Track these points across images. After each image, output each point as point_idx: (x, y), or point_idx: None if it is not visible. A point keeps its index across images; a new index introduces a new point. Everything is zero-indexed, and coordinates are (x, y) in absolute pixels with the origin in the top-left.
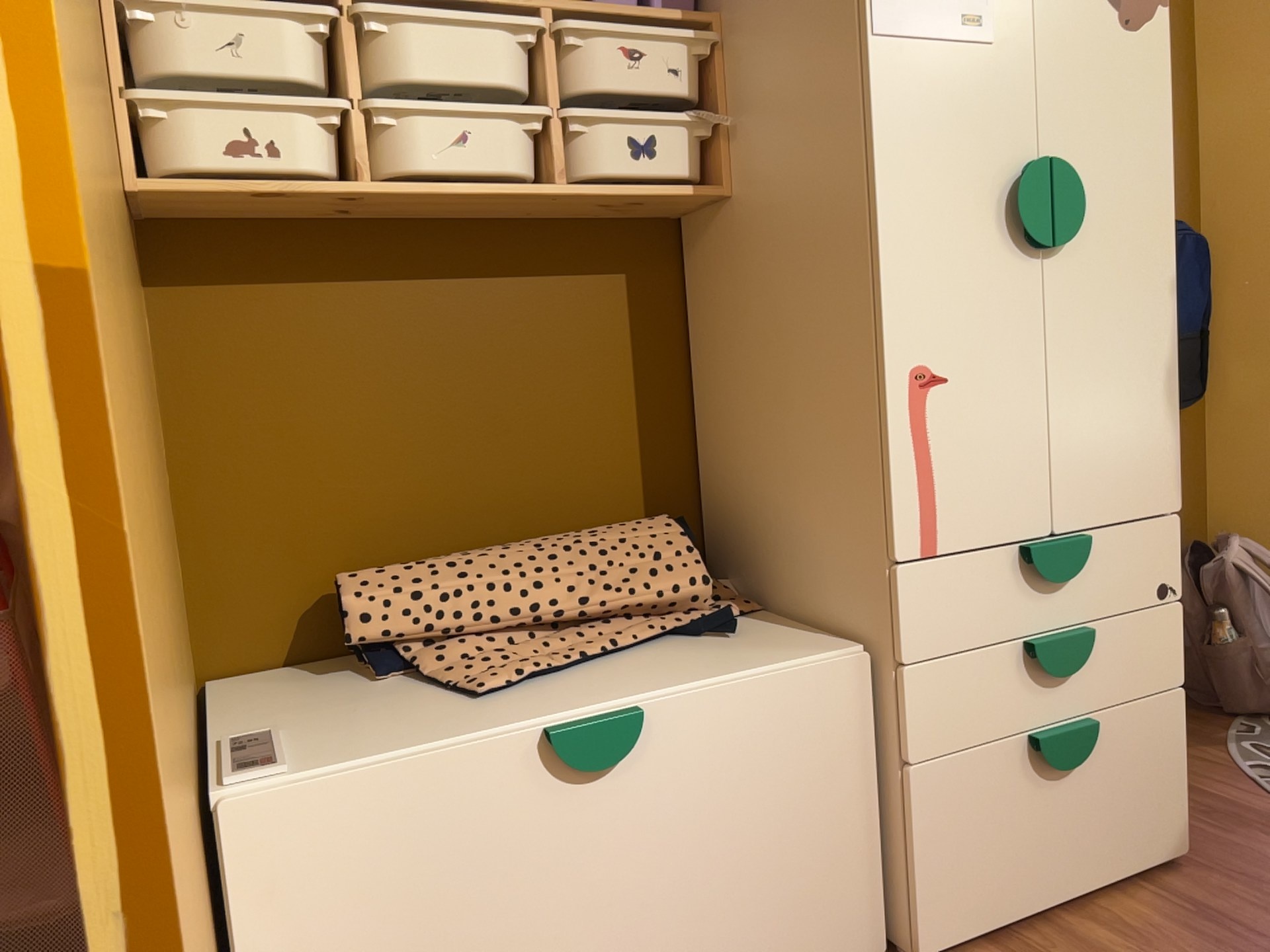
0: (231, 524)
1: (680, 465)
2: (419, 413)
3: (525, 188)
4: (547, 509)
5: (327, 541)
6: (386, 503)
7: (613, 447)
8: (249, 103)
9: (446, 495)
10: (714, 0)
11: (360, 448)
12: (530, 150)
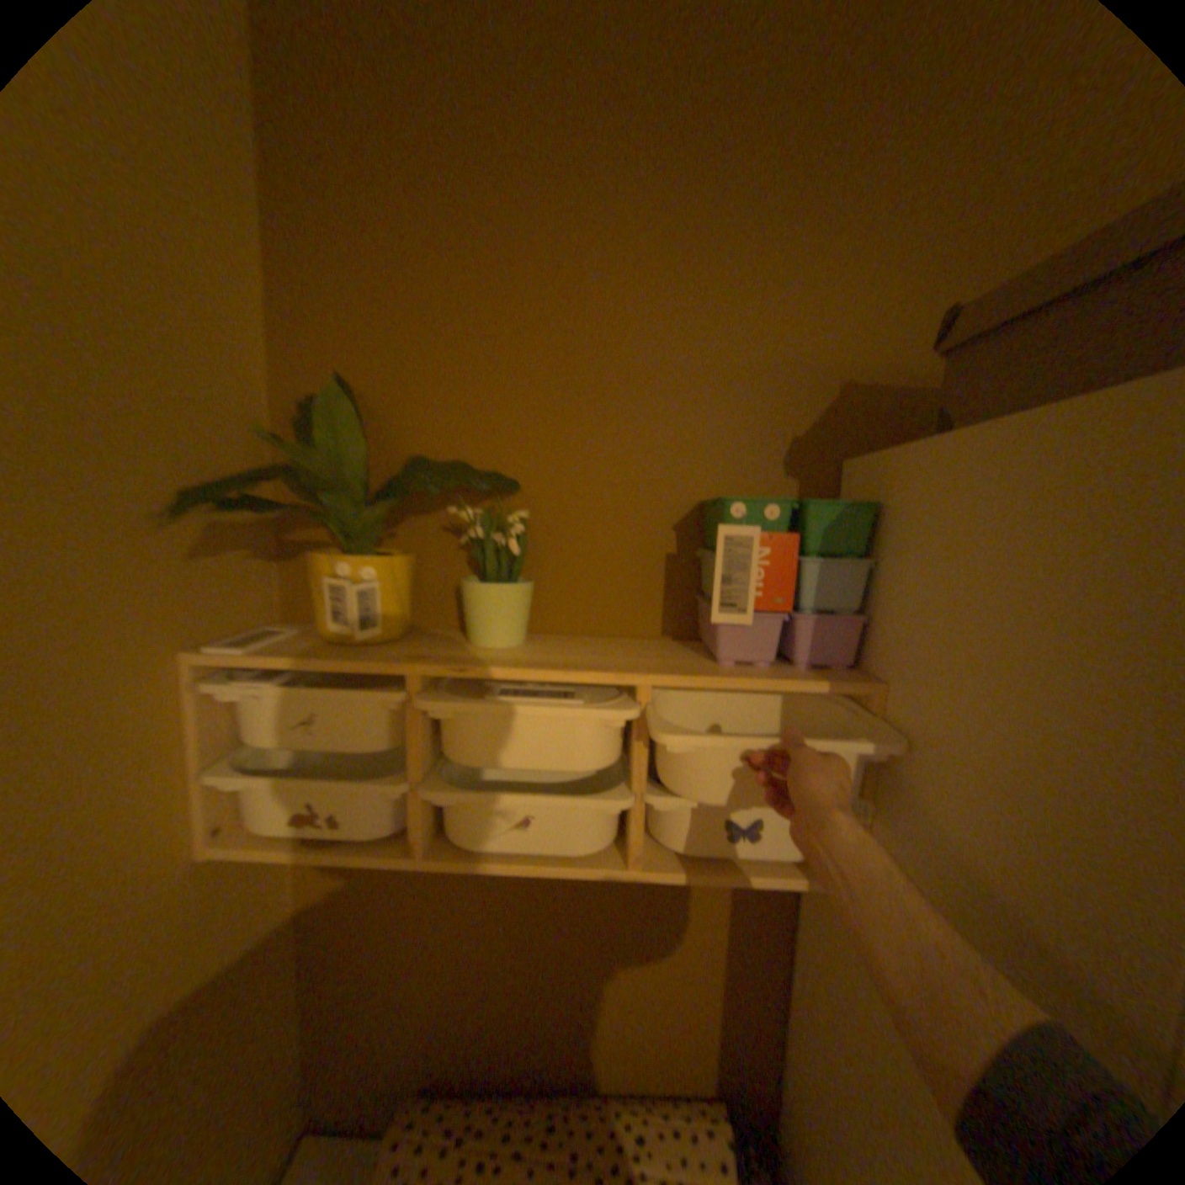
0: (339, 1018)
1: (761, 1045)
2: (503, 958)
3: (589, 872)
4: (612, 1059)
5: (412, 1045)
6: (465, 1026)
7: (690, 1017)
8: (309, 782)
9: (519, 1029)
10: (882, 652)
11: (448, 978)
12: (606, 822)
